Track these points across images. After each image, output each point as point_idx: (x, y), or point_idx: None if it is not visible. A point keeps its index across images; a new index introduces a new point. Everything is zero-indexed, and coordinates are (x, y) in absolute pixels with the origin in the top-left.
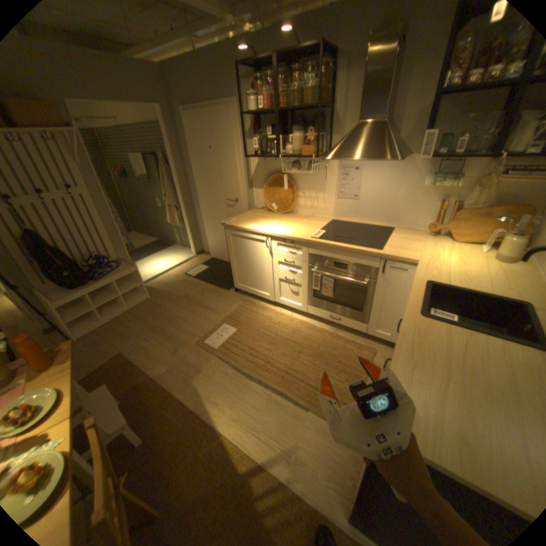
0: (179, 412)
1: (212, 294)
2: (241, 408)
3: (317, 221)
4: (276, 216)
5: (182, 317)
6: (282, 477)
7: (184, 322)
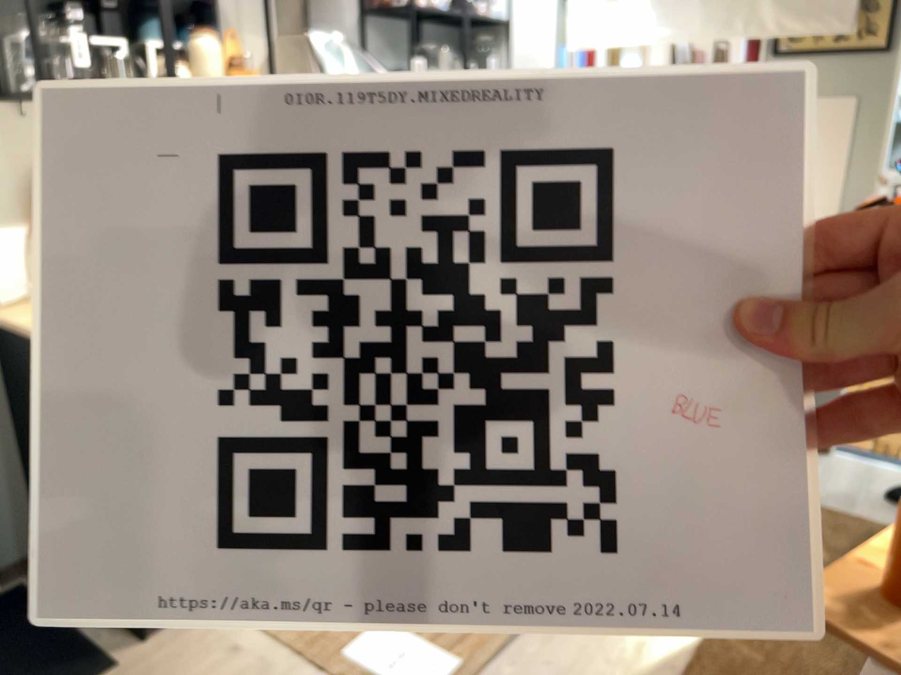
0: None
1: None
2: None
3: None
4: None
5: None
6: None
7: None
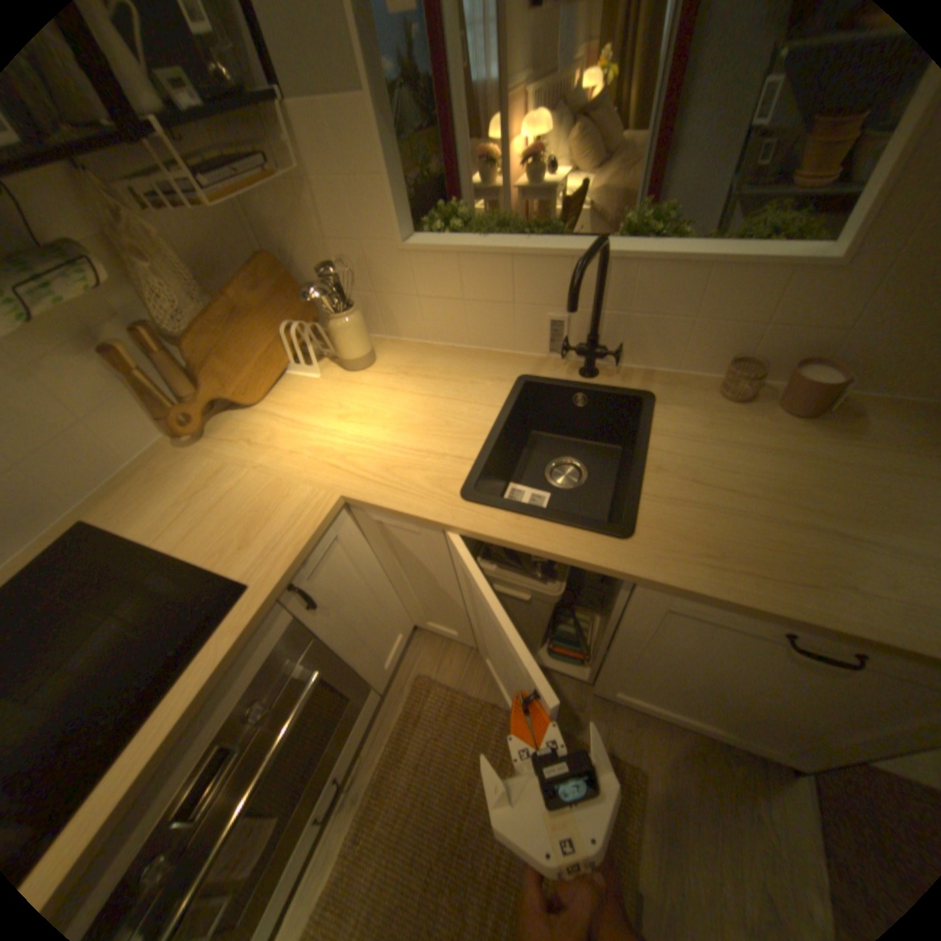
0: None
1: None
2: None
3: None
4: None
5: None
6: None
7: None
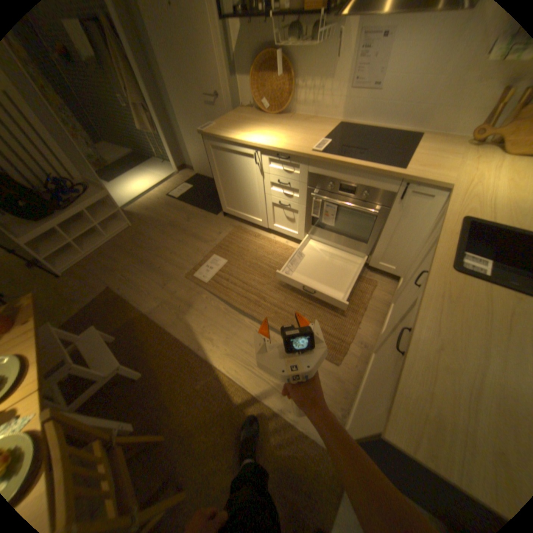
0: (173, 348)
1: (199, 220)
2: (235, 344)
3: (321, 125)
4: (267, 118)
5: (168, 248)
6: (275, 407)
7: (171, 253)
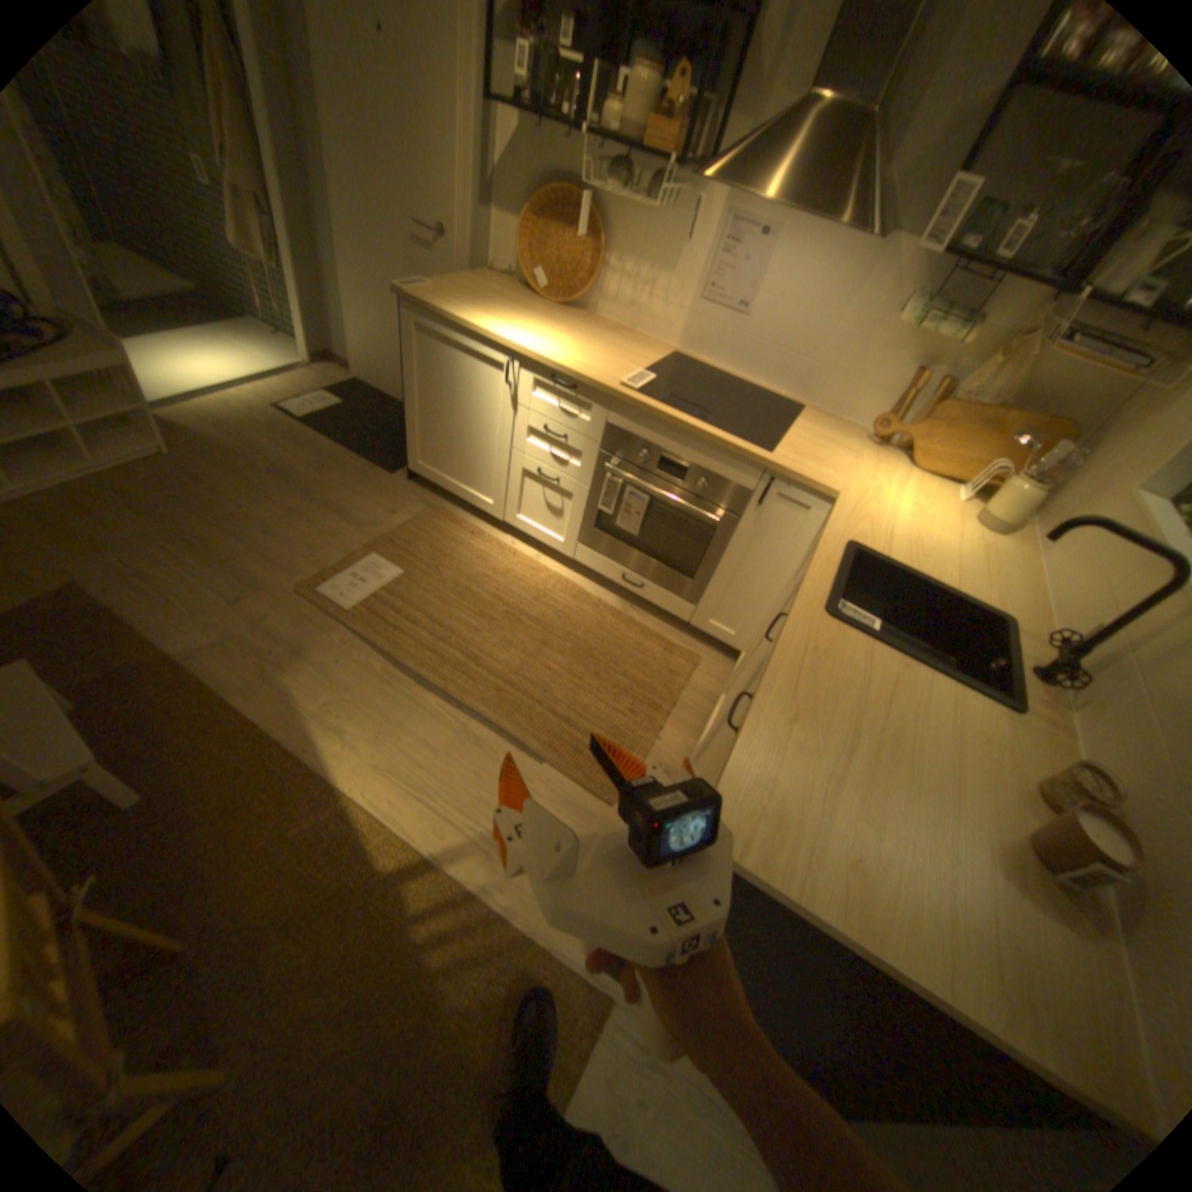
0: (241, 744)
1: (348, 476)
2: (397, 746)
3: (640, 348)
4: (541, 307)
5: (260, 521)
6: (471, 883)
7: (267, 534)
